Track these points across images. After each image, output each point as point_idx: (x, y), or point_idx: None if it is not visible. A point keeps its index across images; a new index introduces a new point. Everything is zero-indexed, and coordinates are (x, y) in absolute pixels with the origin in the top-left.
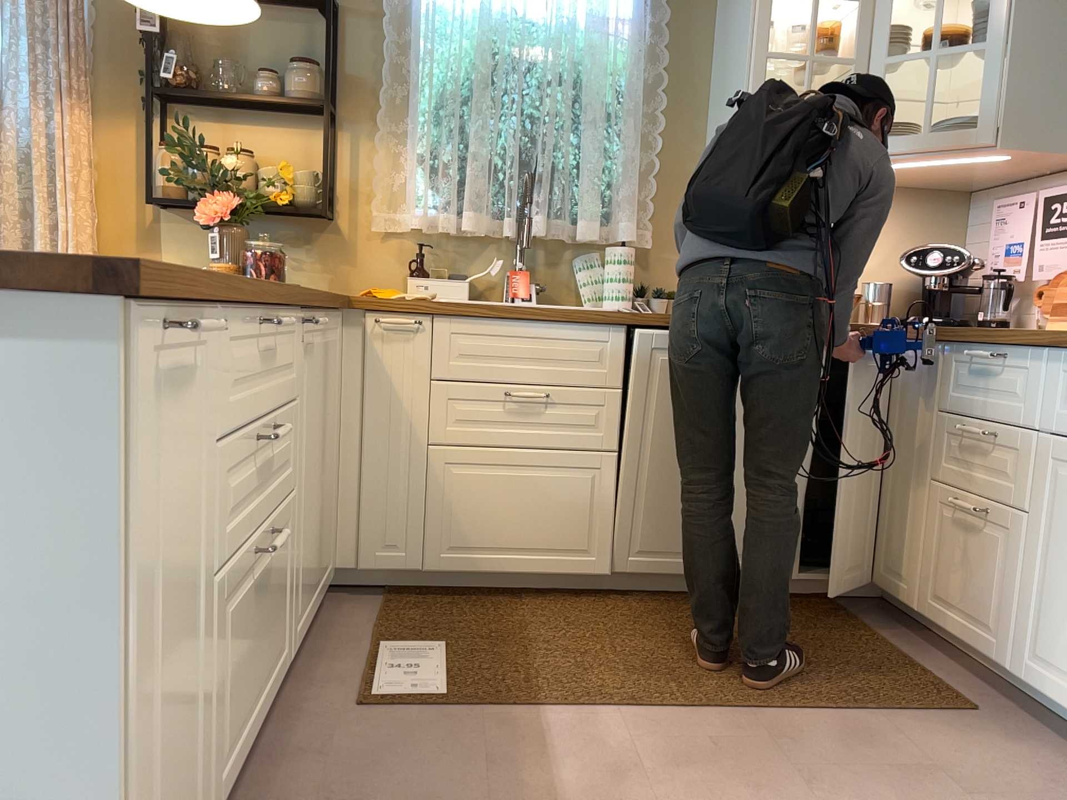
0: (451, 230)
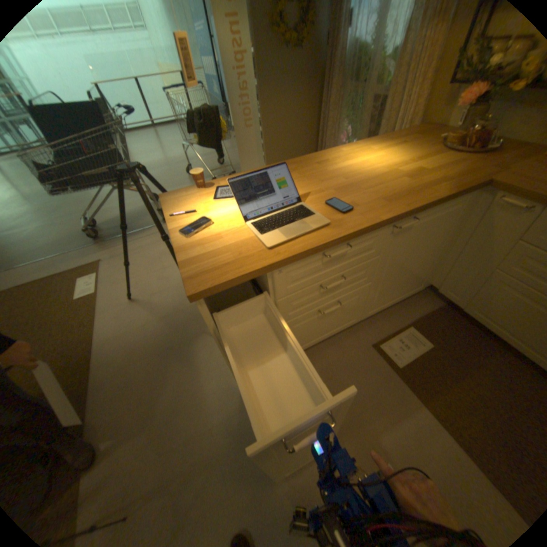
0: None
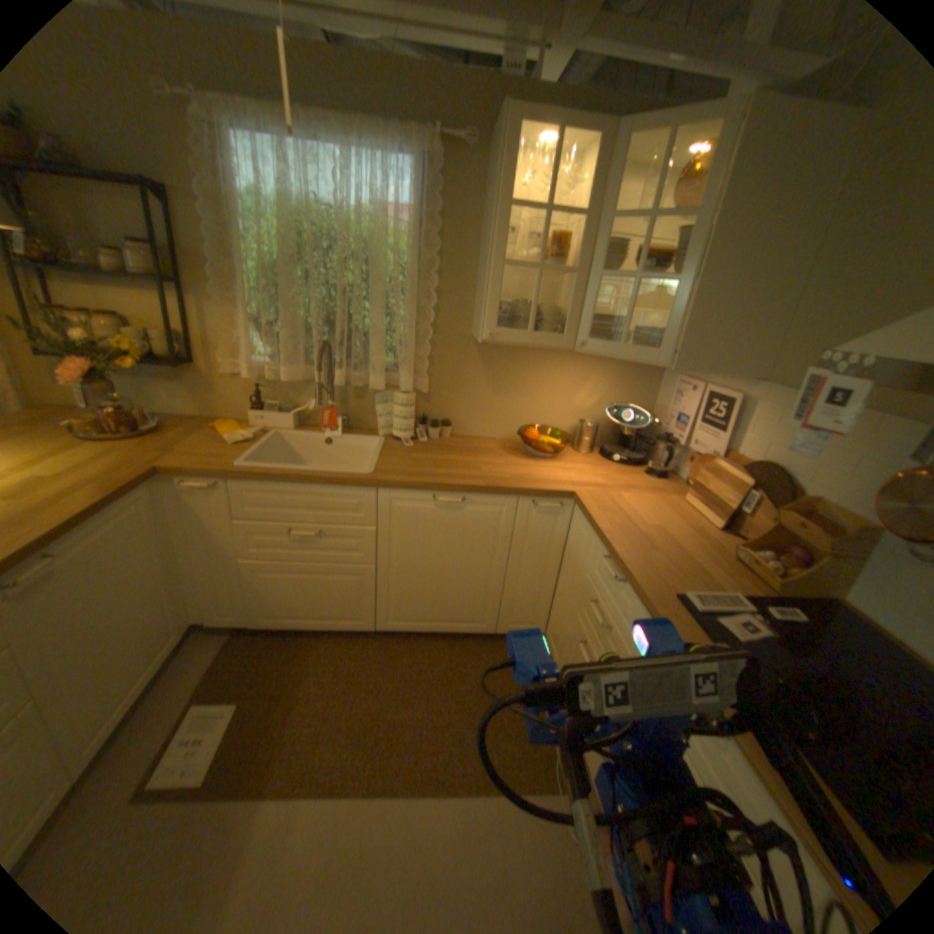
0: (277, 378)
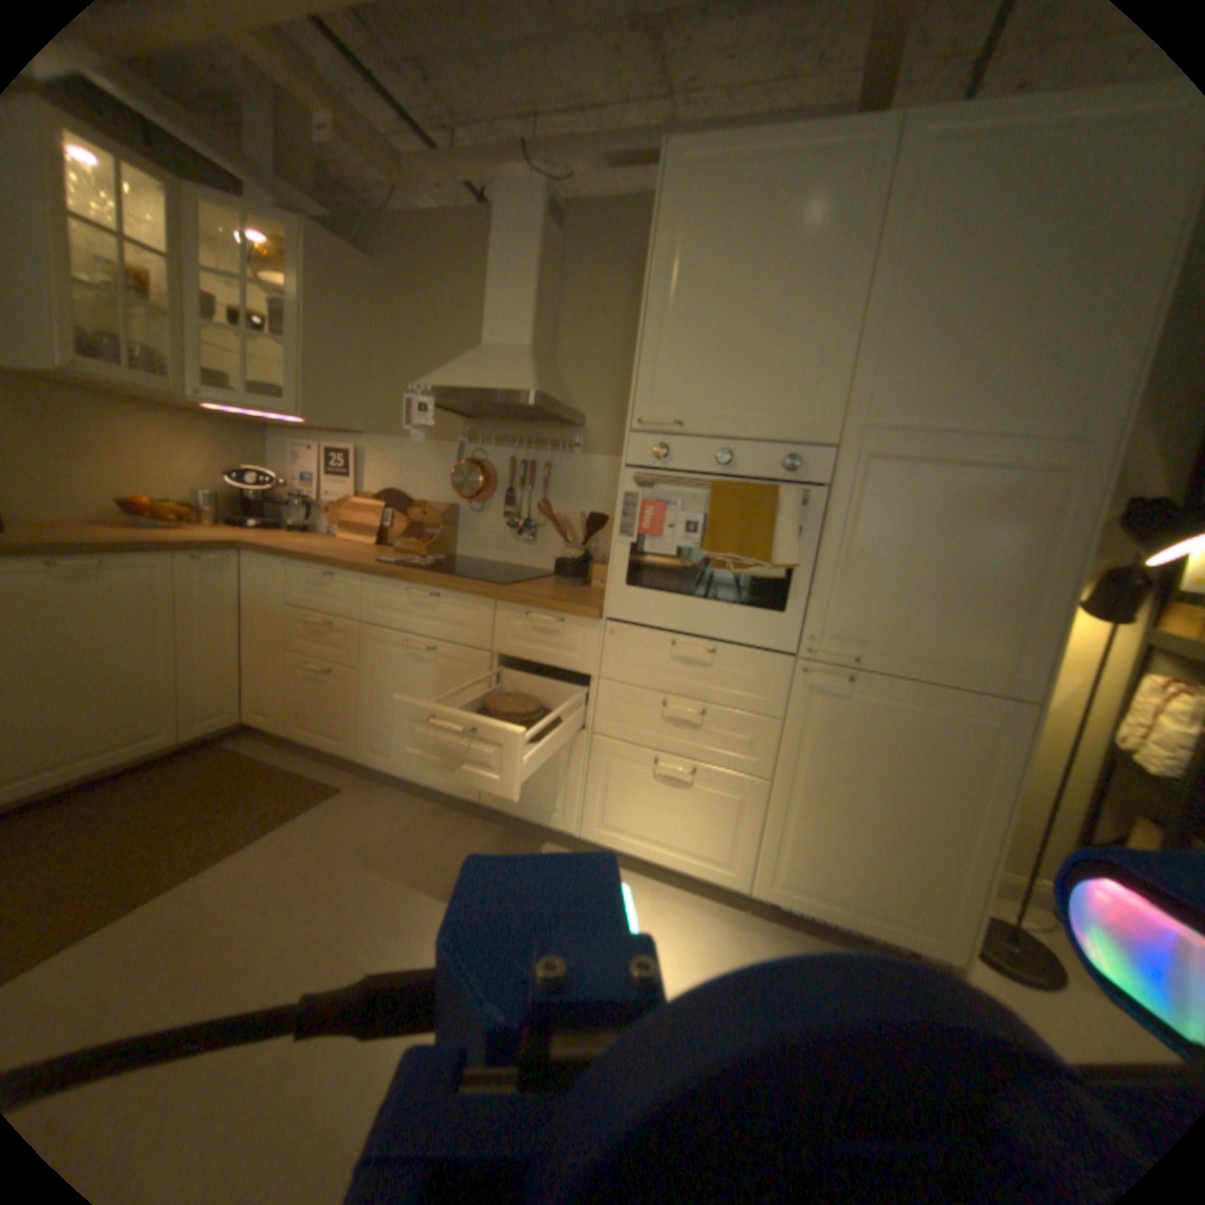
0: None
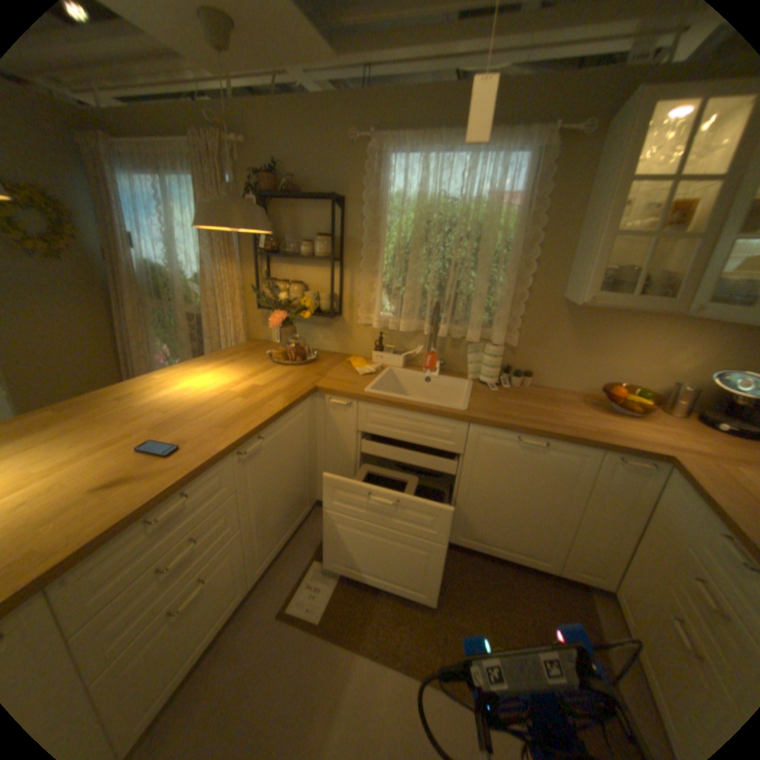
0: (396, 328)
